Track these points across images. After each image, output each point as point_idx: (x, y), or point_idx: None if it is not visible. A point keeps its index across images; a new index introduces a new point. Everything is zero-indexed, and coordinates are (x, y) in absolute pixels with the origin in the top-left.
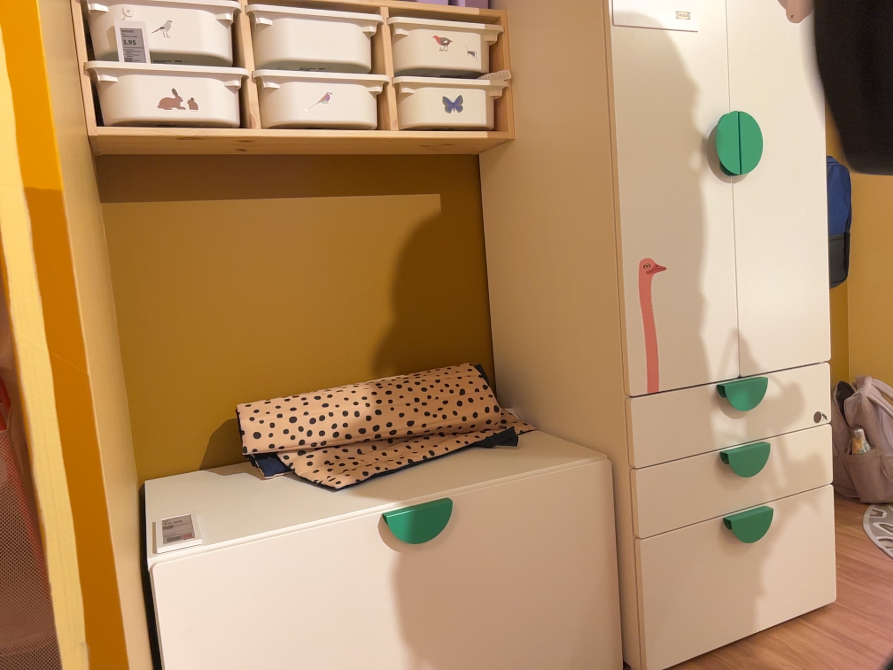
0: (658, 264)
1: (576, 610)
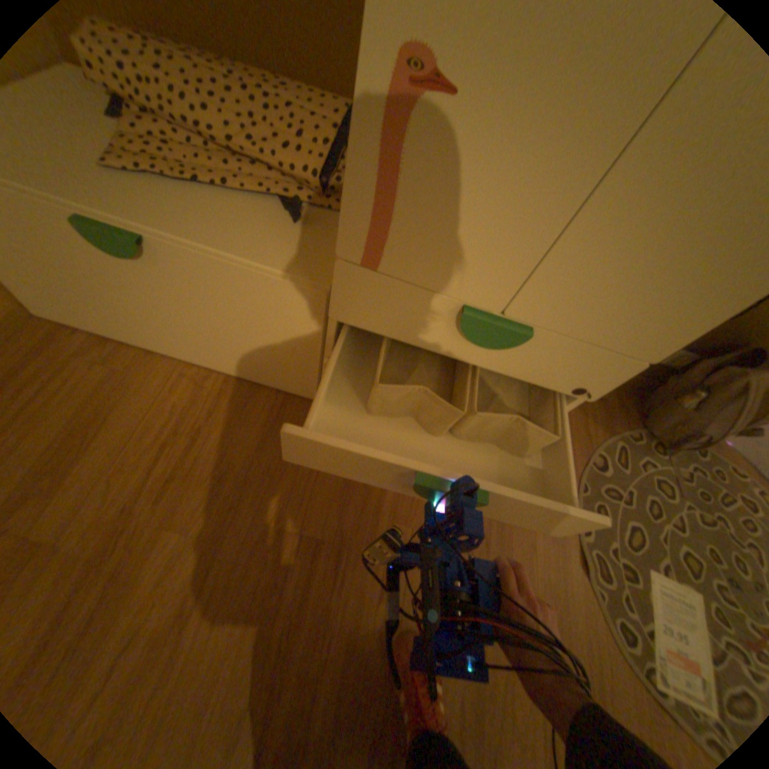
0: (438, 66)
1: (278, 359)
